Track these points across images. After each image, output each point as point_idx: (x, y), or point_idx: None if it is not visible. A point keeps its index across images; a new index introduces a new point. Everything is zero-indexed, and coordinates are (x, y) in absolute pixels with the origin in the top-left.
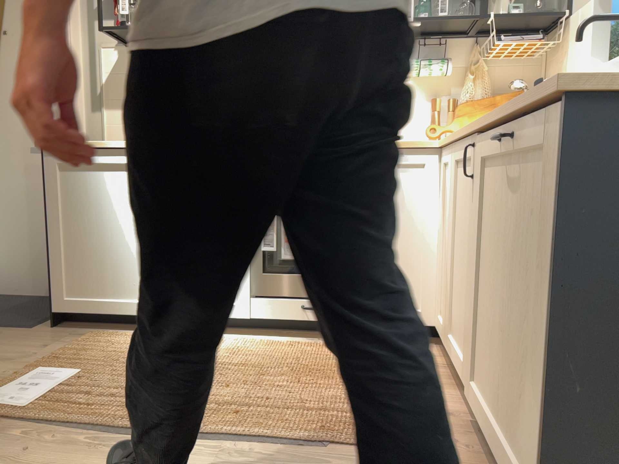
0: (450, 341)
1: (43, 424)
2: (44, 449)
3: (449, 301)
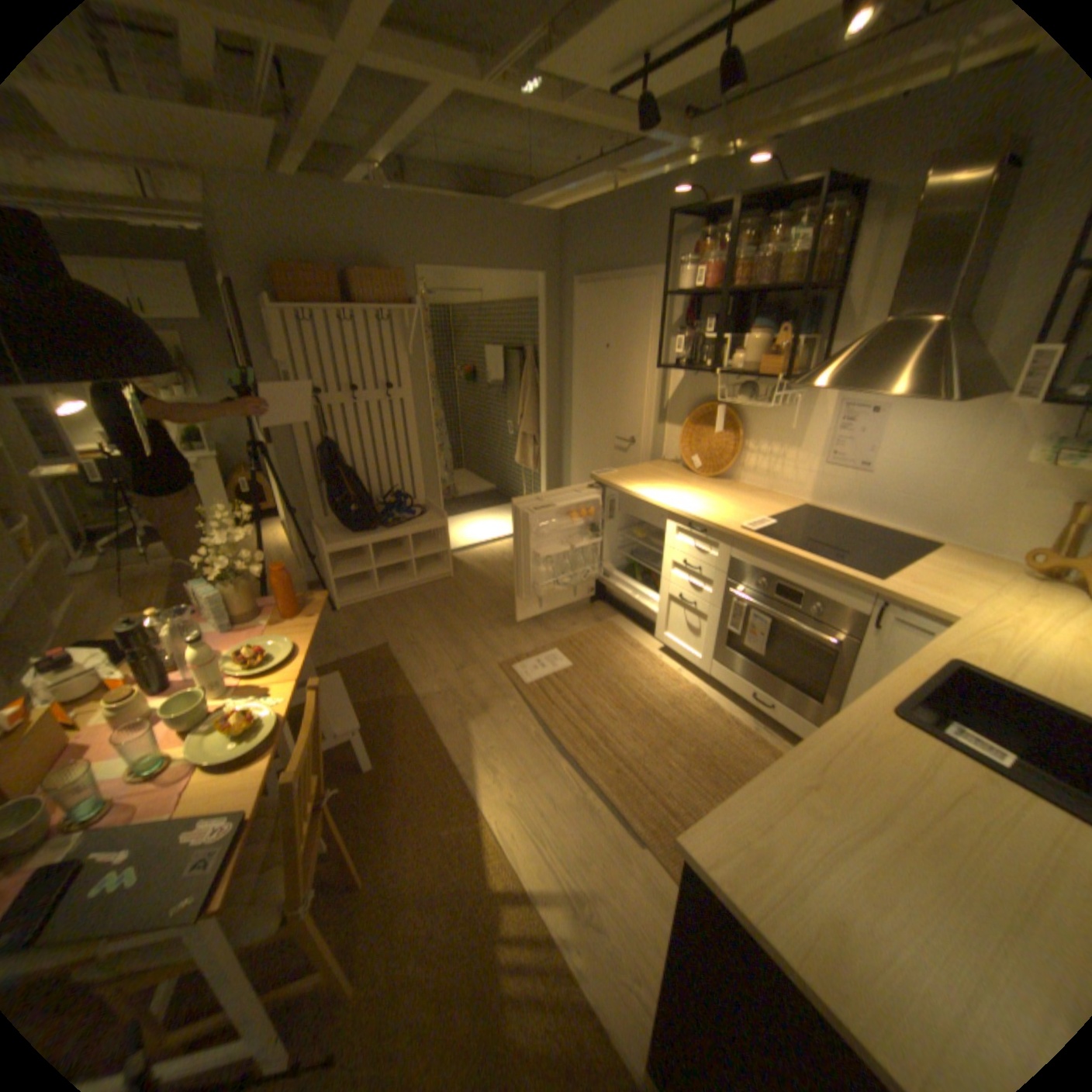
0: None
1: (527, 702)
2: (517, 721)
3: None
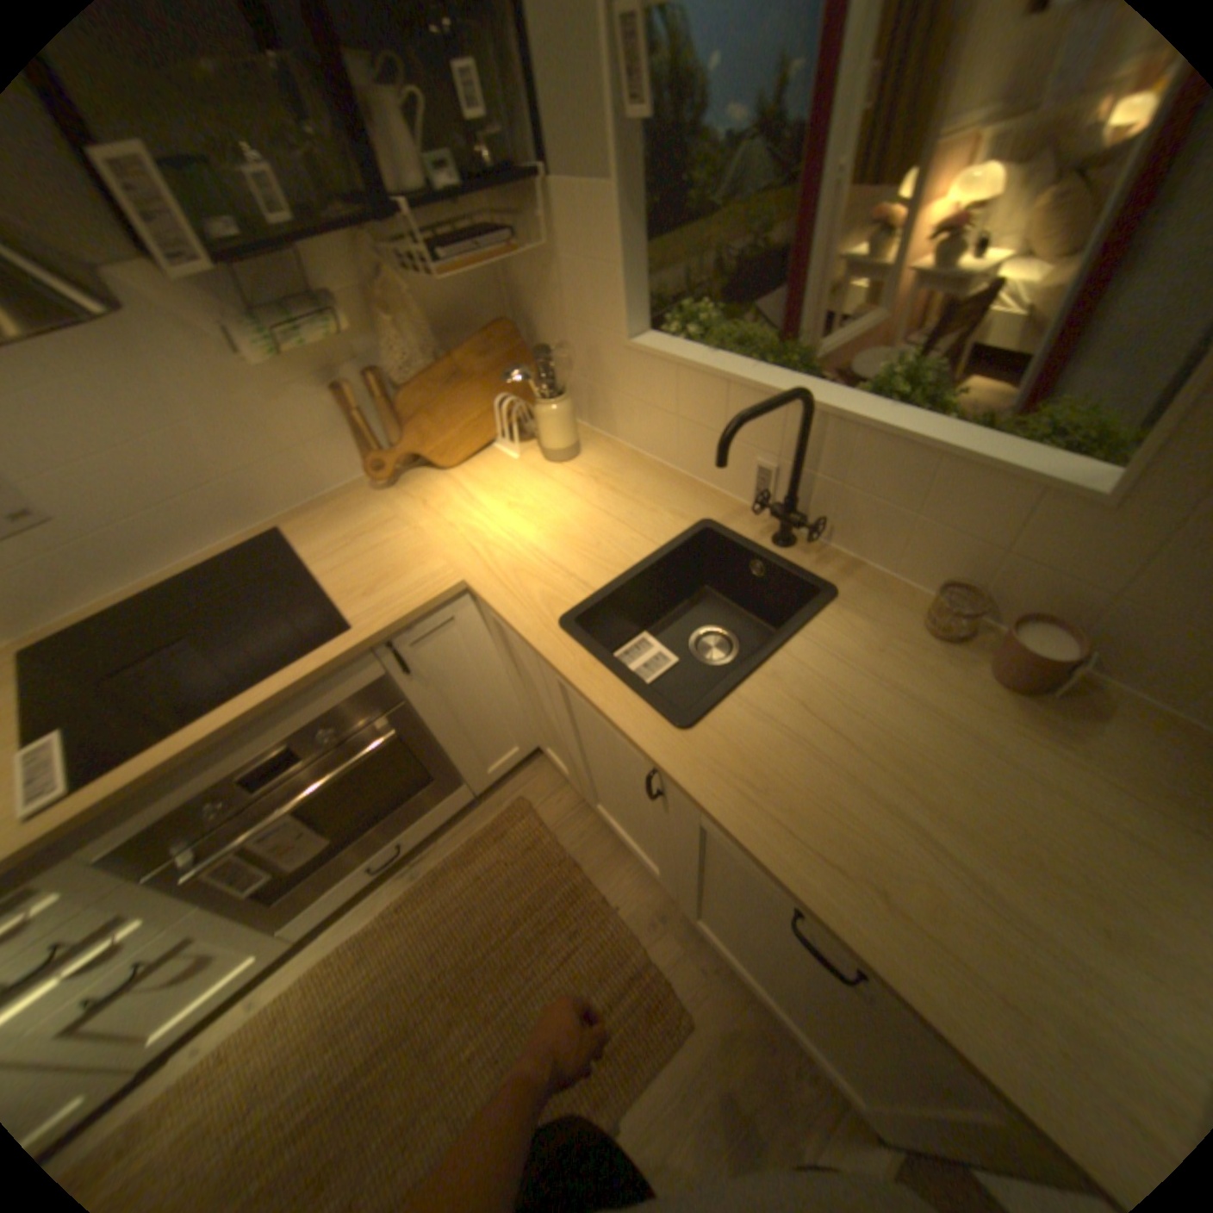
0: (592, 807)
1: None
2: None
3: (578, 777)
